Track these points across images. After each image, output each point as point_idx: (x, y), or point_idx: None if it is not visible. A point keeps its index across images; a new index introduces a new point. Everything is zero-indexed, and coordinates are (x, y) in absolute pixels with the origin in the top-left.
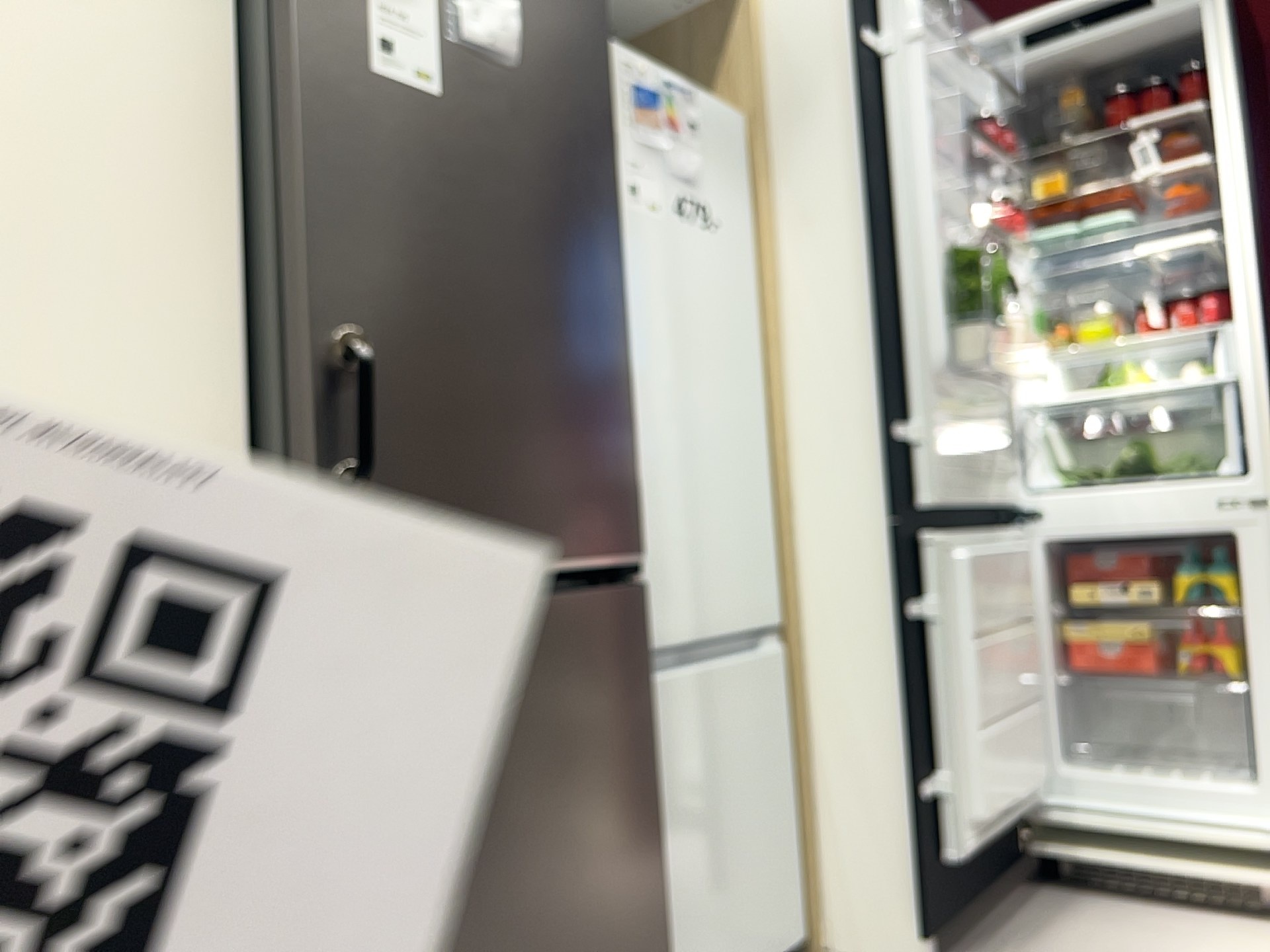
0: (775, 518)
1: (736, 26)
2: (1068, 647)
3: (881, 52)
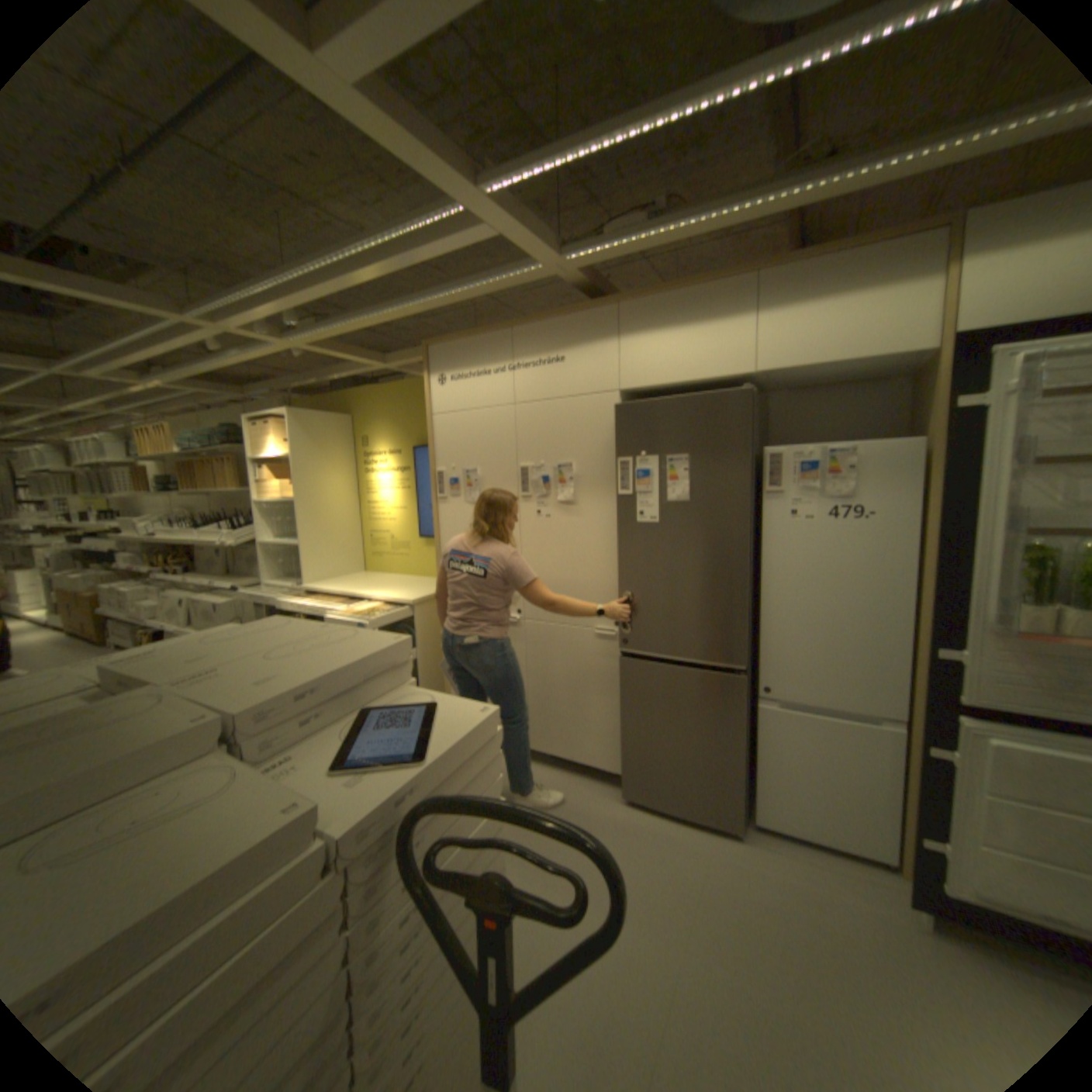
0: (918, 668)
1: (939, 375)
2: None
3: (984, 407)
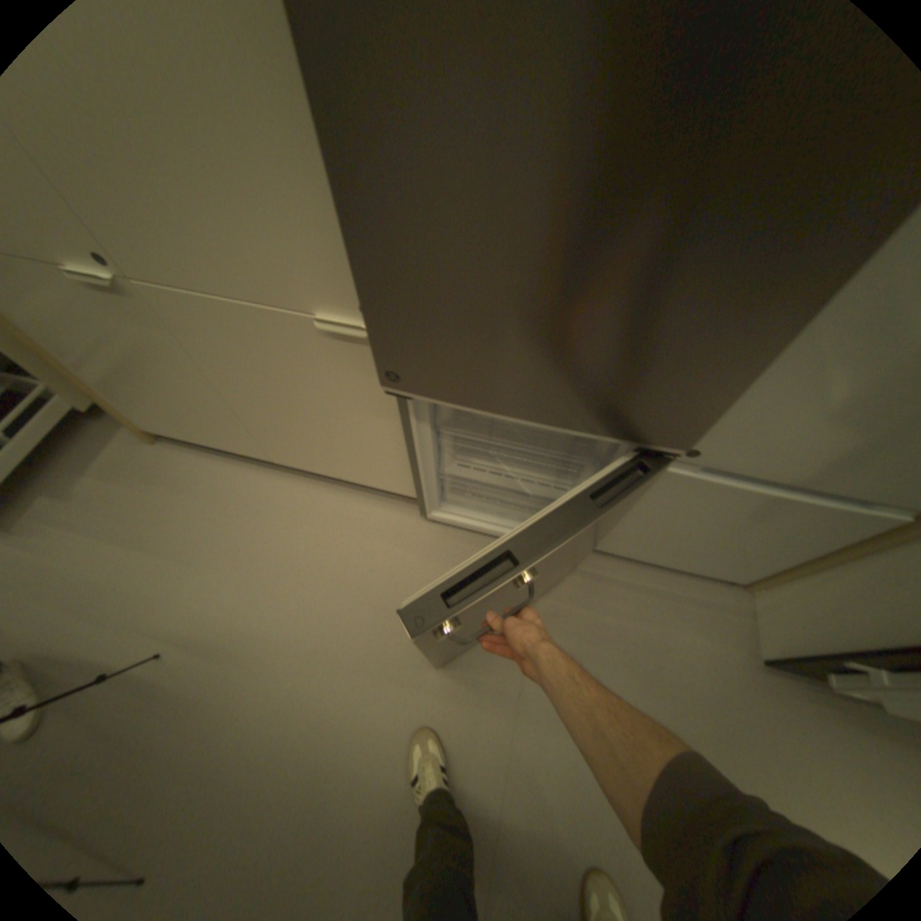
0: None
1: None
2: None
3: None
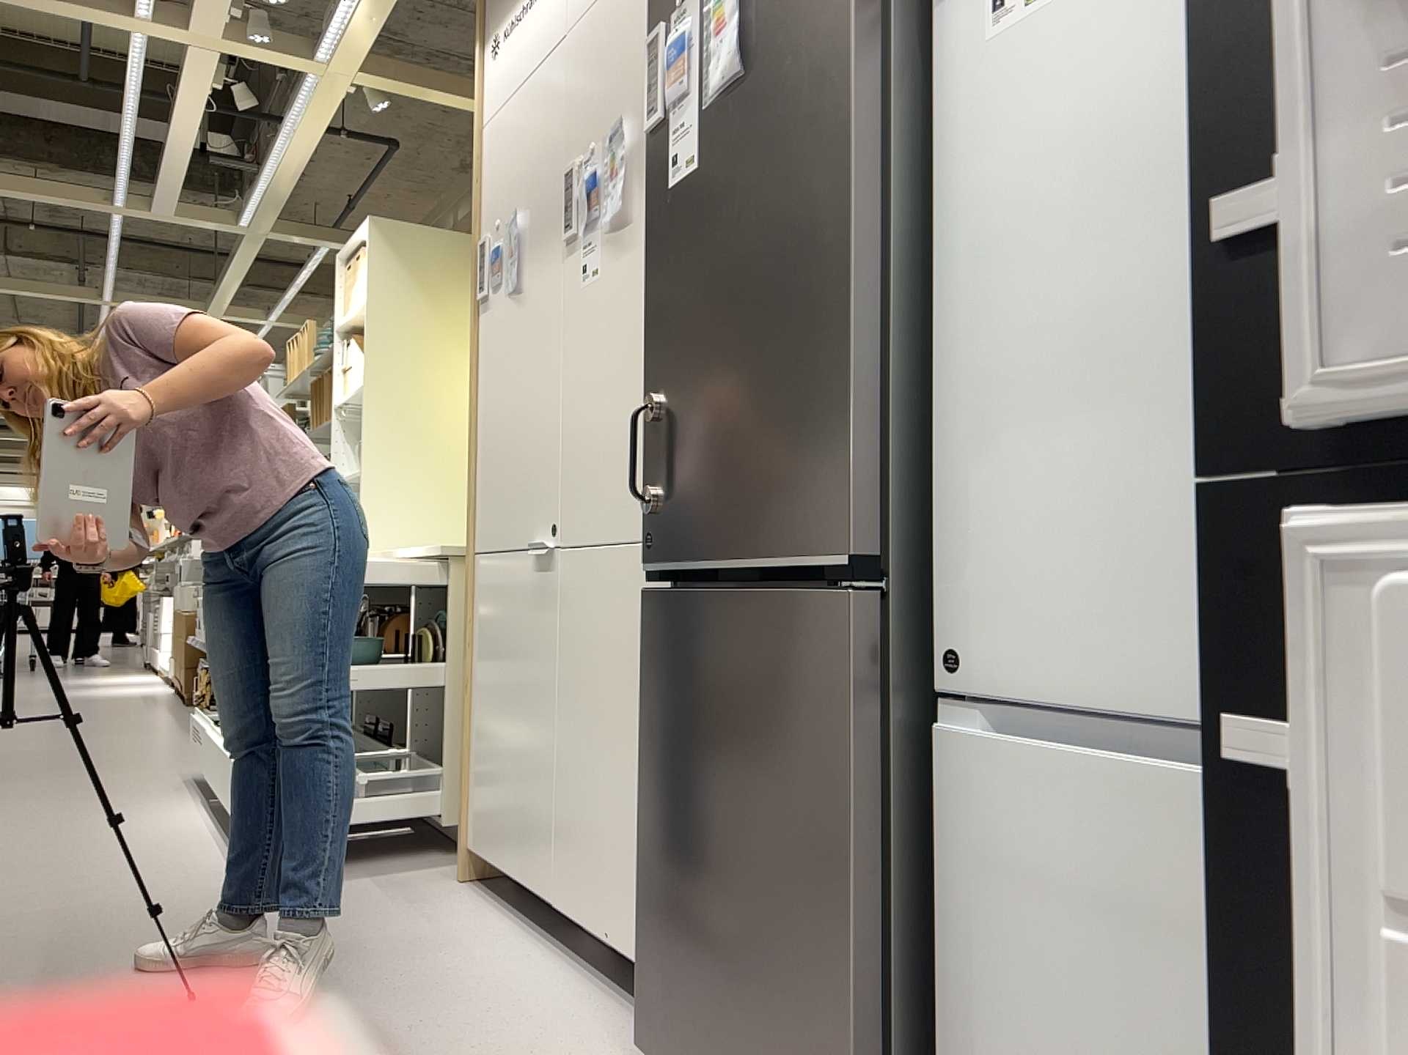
0: None
1: None
2: None
3: None
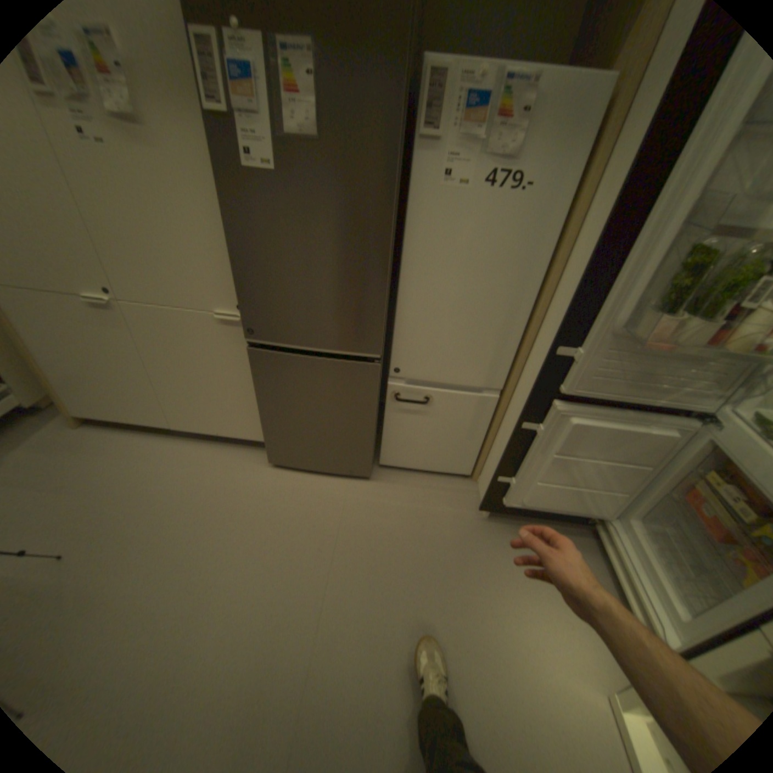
0: (521, 347)
1: None
2: (689, 489)
3: None
